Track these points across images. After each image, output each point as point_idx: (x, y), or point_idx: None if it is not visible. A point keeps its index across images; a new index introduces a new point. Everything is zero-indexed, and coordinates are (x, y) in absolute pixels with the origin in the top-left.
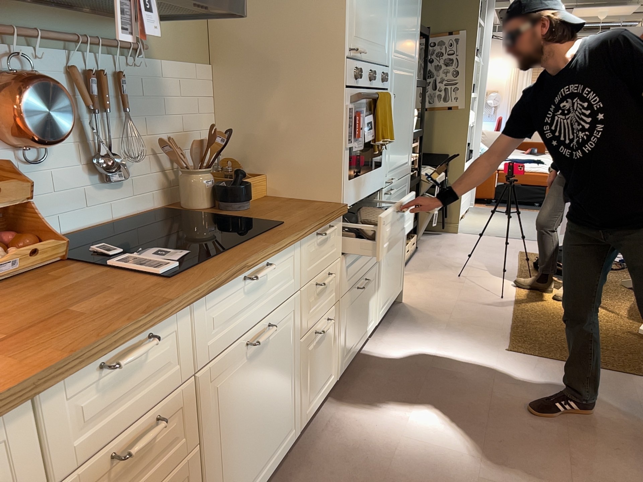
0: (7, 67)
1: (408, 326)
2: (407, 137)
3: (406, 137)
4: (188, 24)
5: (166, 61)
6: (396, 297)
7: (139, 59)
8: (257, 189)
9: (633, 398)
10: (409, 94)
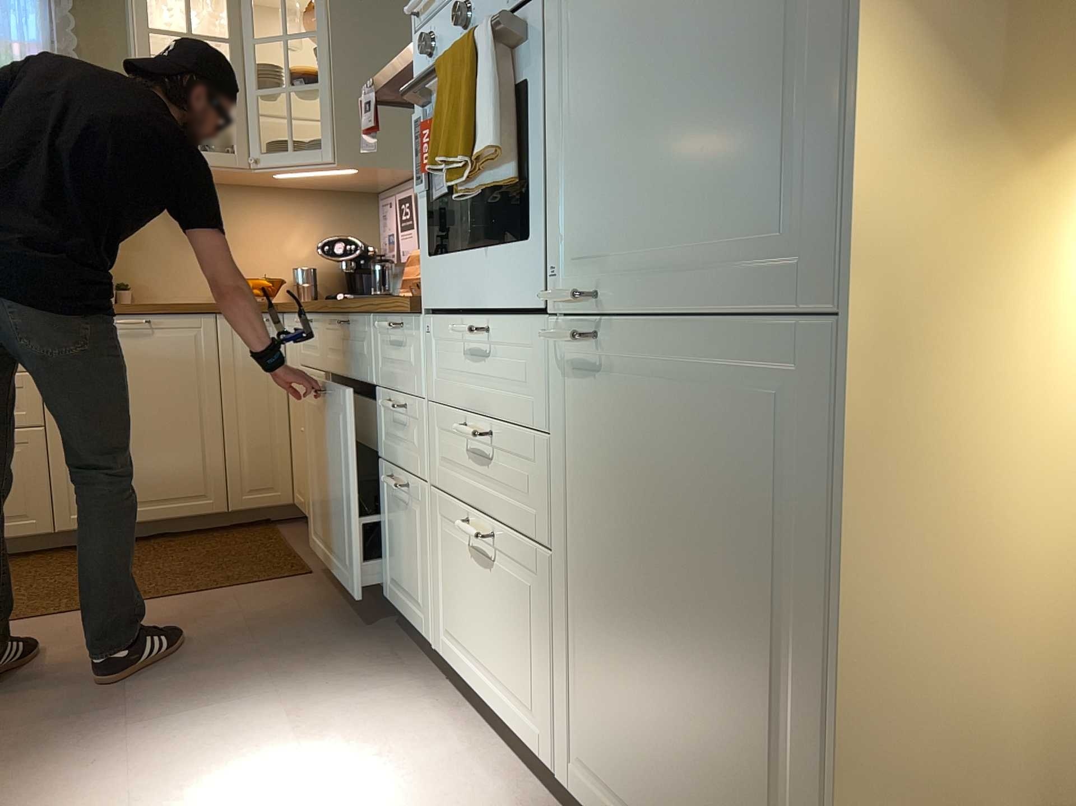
0: None
1: None
2: (757, 99)
3: (740, 105)
4: None
5: None
6: None
7: None
8: None
9: None
10: None
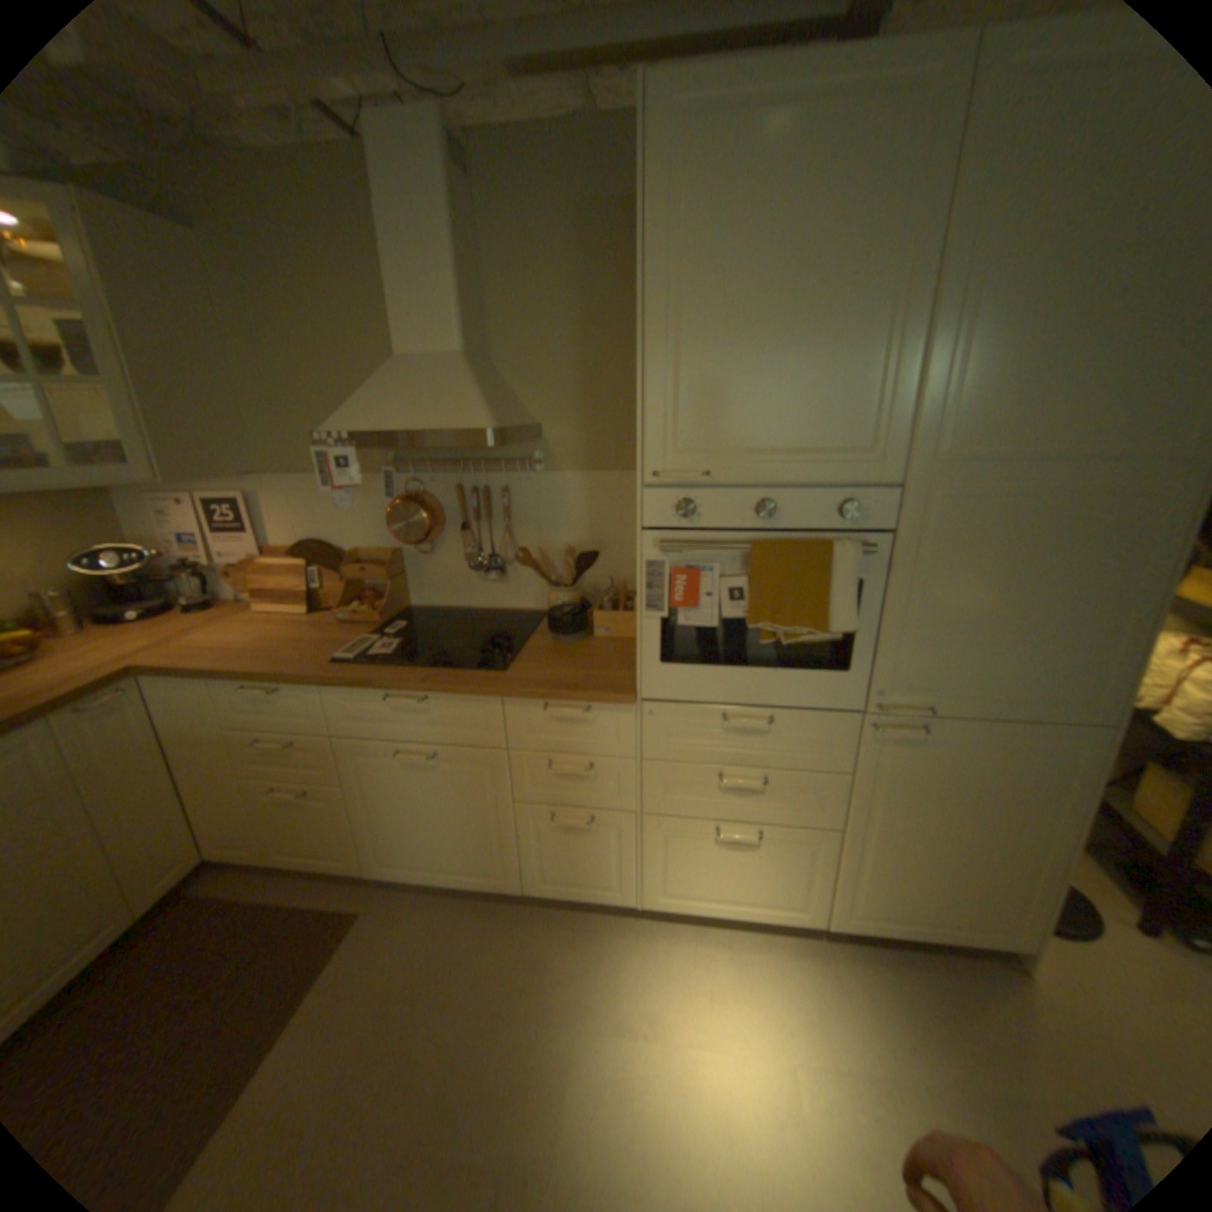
0: (407, 488)
1: (926, 1006)
2: (1080, 641)
3: (1068, 641)
4: (614, 426)
5: (573, 471)
6: (976, 948)
7: (532, 472)
8: (625, 627)
9: None
10: (1098, 538)
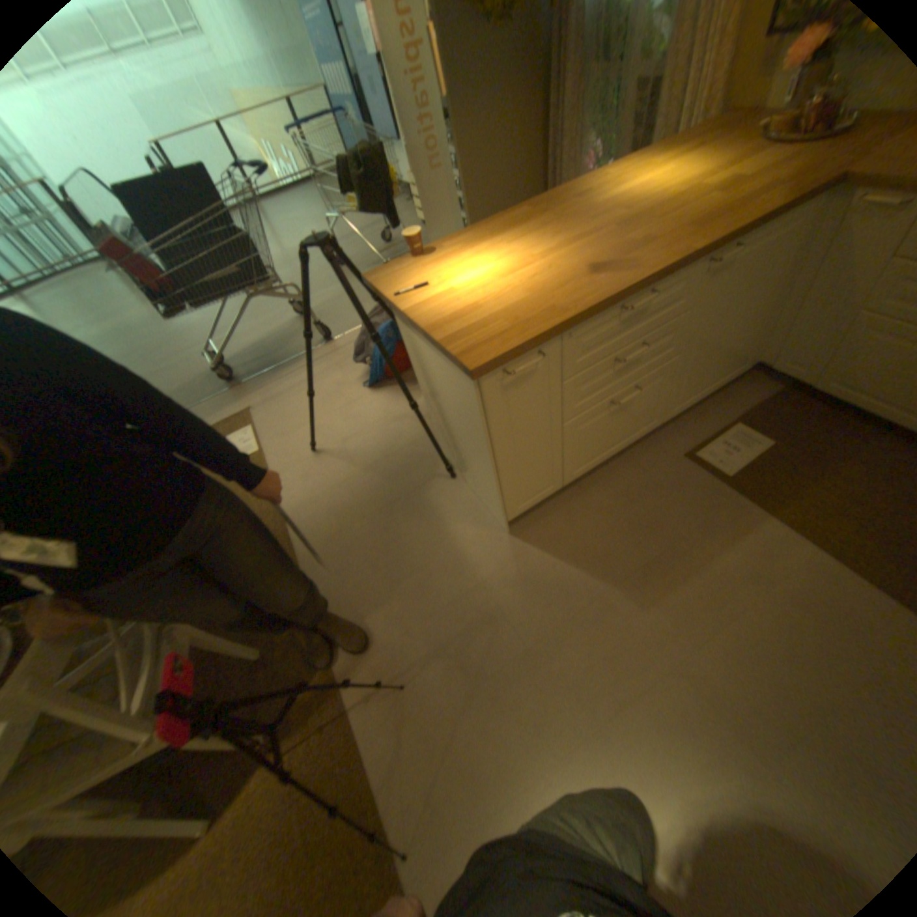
0: None
1: None
2: None
3: None
4: None
5: None
6: None
7: None
8: None
9: (423, 731)
10: None
